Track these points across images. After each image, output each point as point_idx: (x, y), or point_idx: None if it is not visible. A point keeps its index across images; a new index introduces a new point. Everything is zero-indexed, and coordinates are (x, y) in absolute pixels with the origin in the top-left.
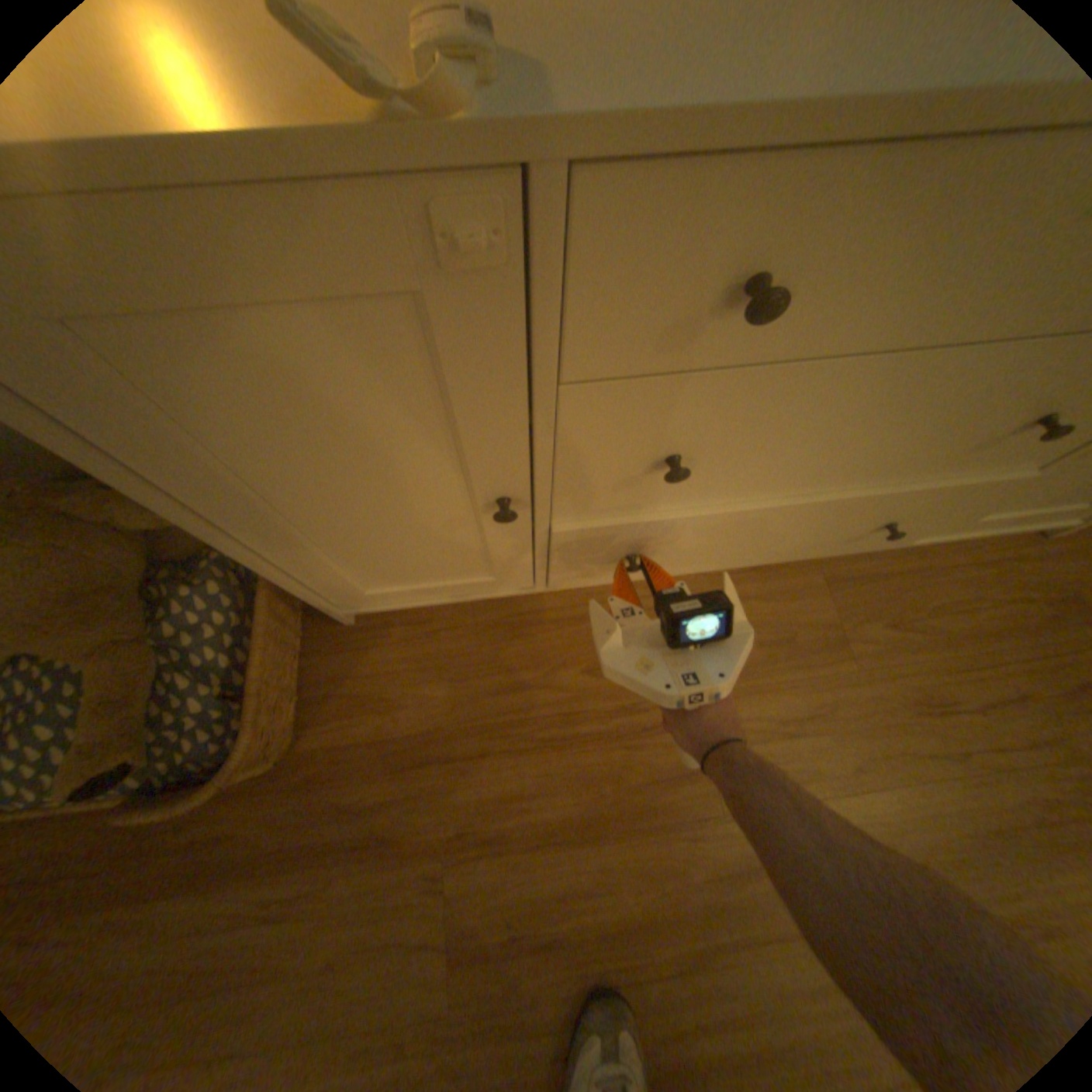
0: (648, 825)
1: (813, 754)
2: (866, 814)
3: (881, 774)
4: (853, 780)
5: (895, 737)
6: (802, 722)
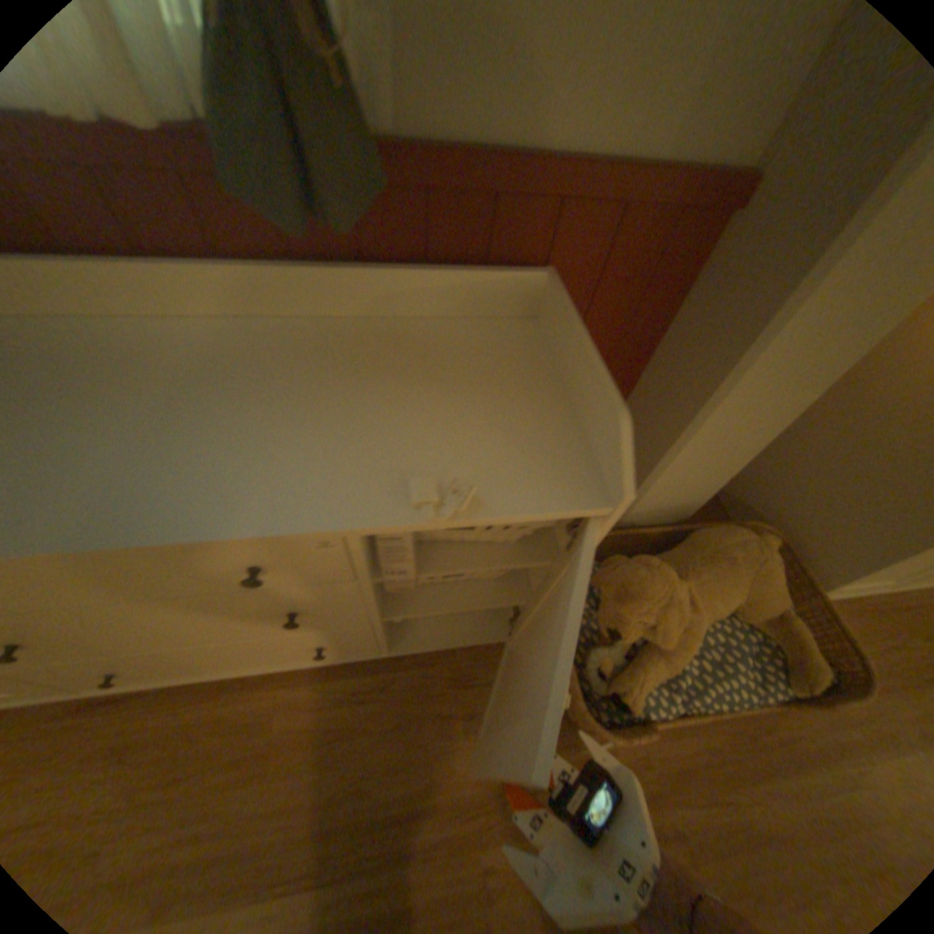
0: None
1: None
2: None
3: None
4: None
5: None
6: None
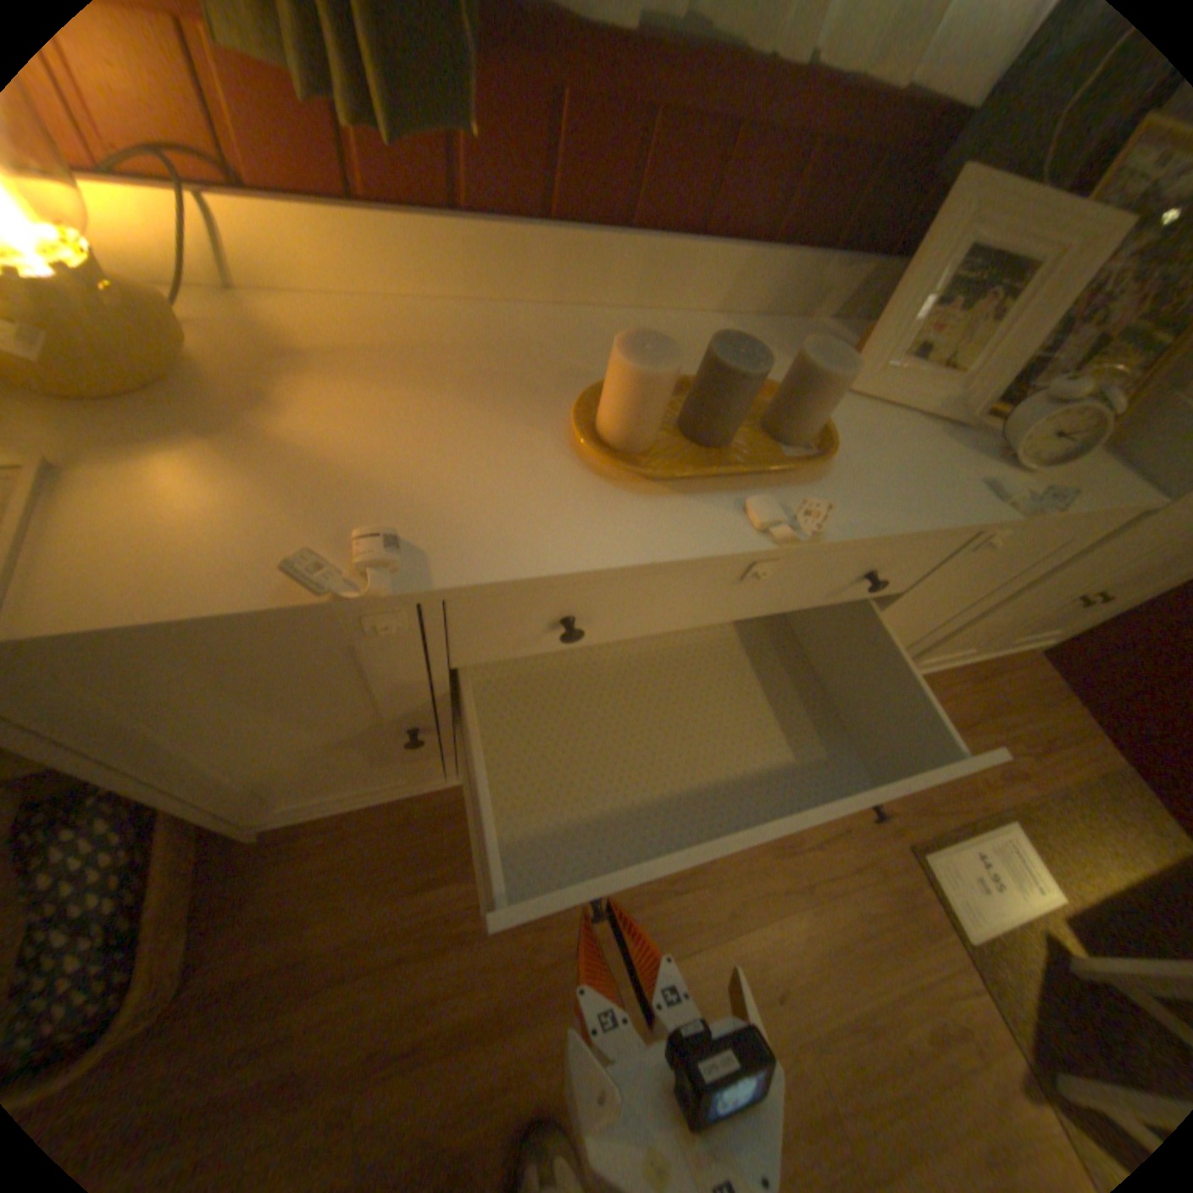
0: (558, 1004)
1: (696, 908)
2: (740, 956)
3: (750, 917)
4: (728, 927)
5: (759, 881)
6: (686, 880)
